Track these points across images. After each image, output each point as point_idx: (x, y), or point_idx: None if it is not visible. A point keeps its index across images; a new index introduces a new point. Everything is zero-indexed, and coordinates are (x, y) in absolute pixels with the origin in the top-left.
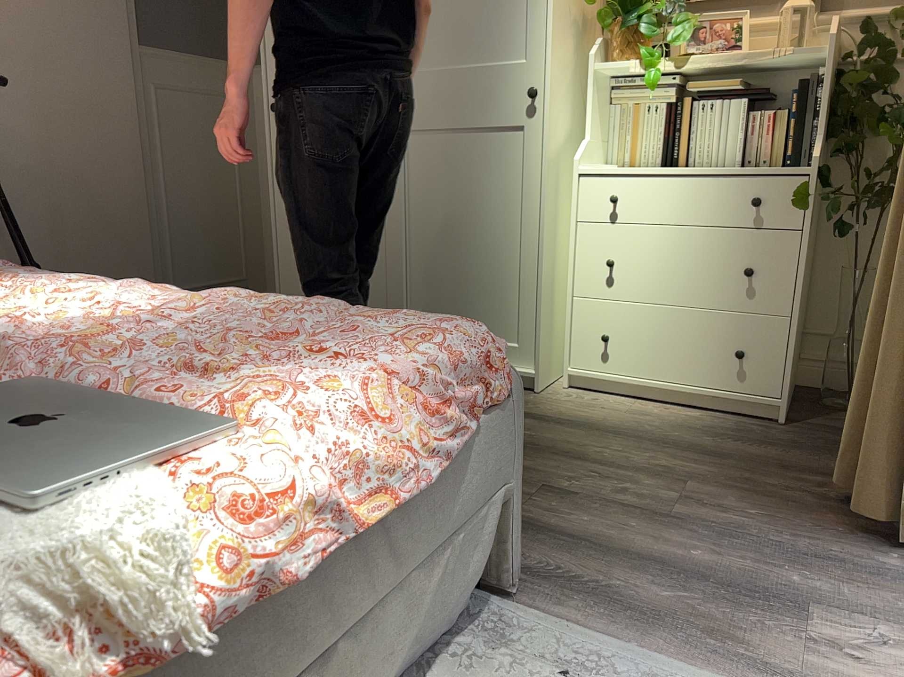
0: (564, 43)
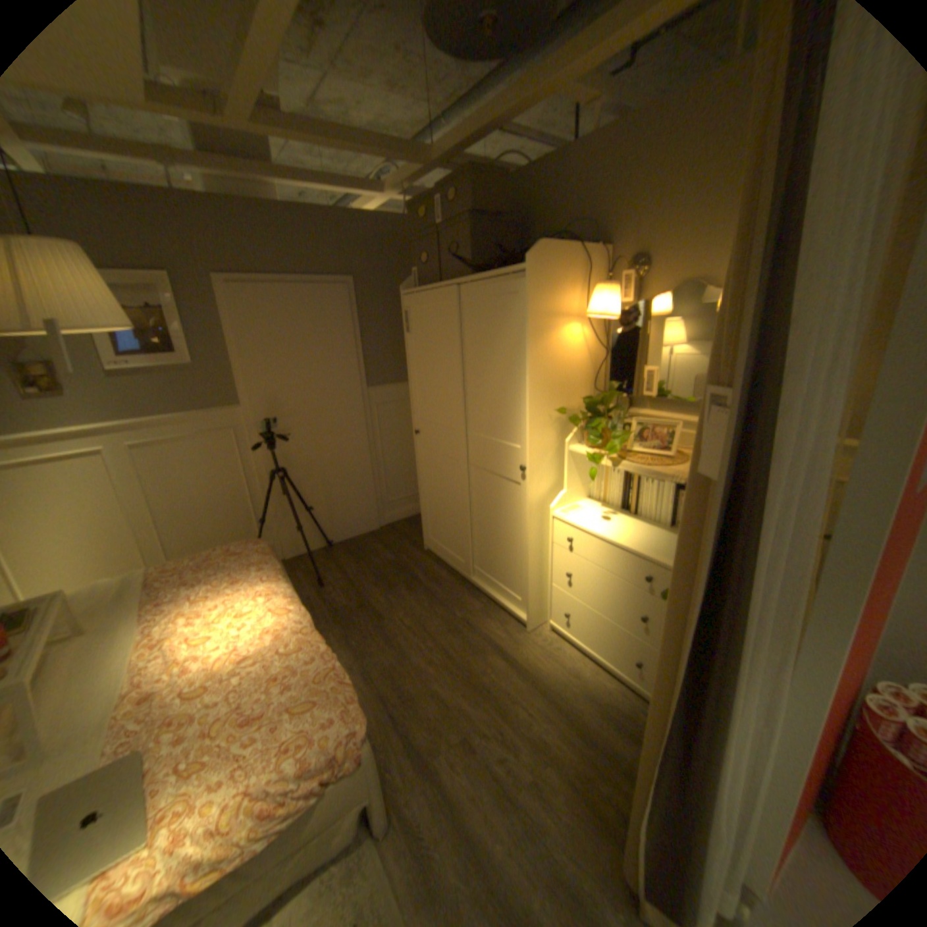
0: (545, 439)
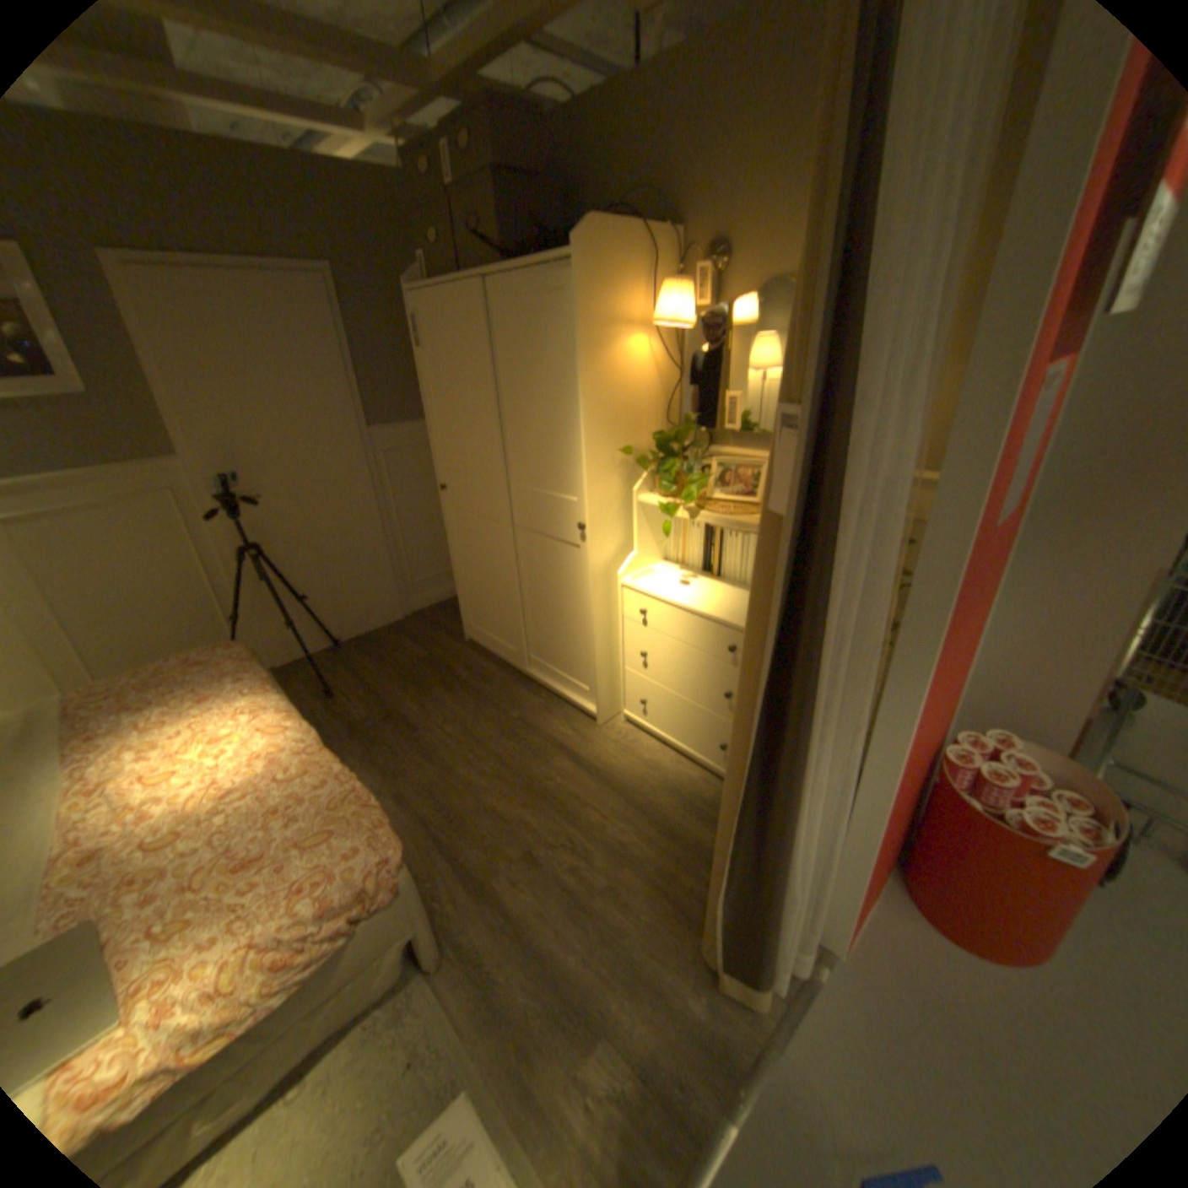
0: (607, 488)
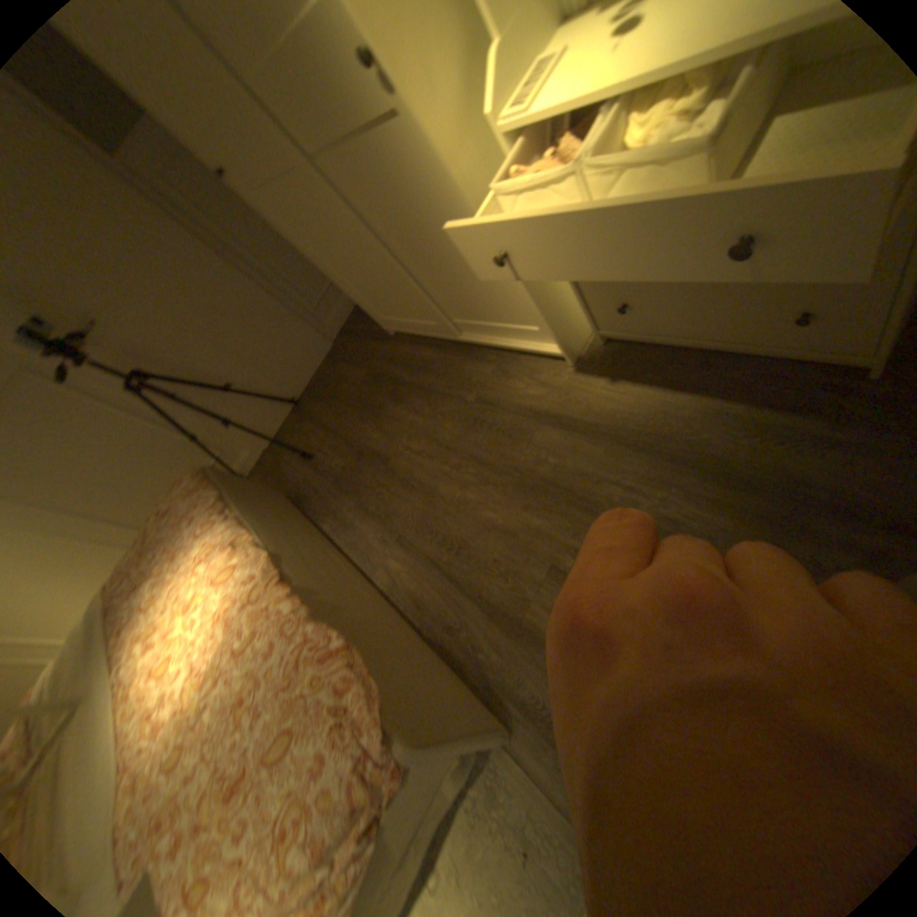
0: None
